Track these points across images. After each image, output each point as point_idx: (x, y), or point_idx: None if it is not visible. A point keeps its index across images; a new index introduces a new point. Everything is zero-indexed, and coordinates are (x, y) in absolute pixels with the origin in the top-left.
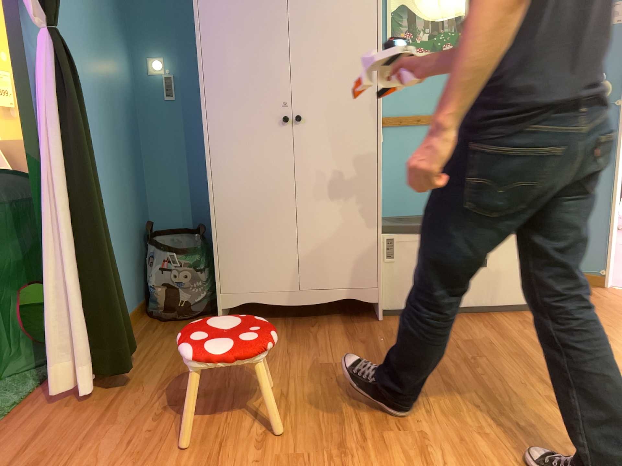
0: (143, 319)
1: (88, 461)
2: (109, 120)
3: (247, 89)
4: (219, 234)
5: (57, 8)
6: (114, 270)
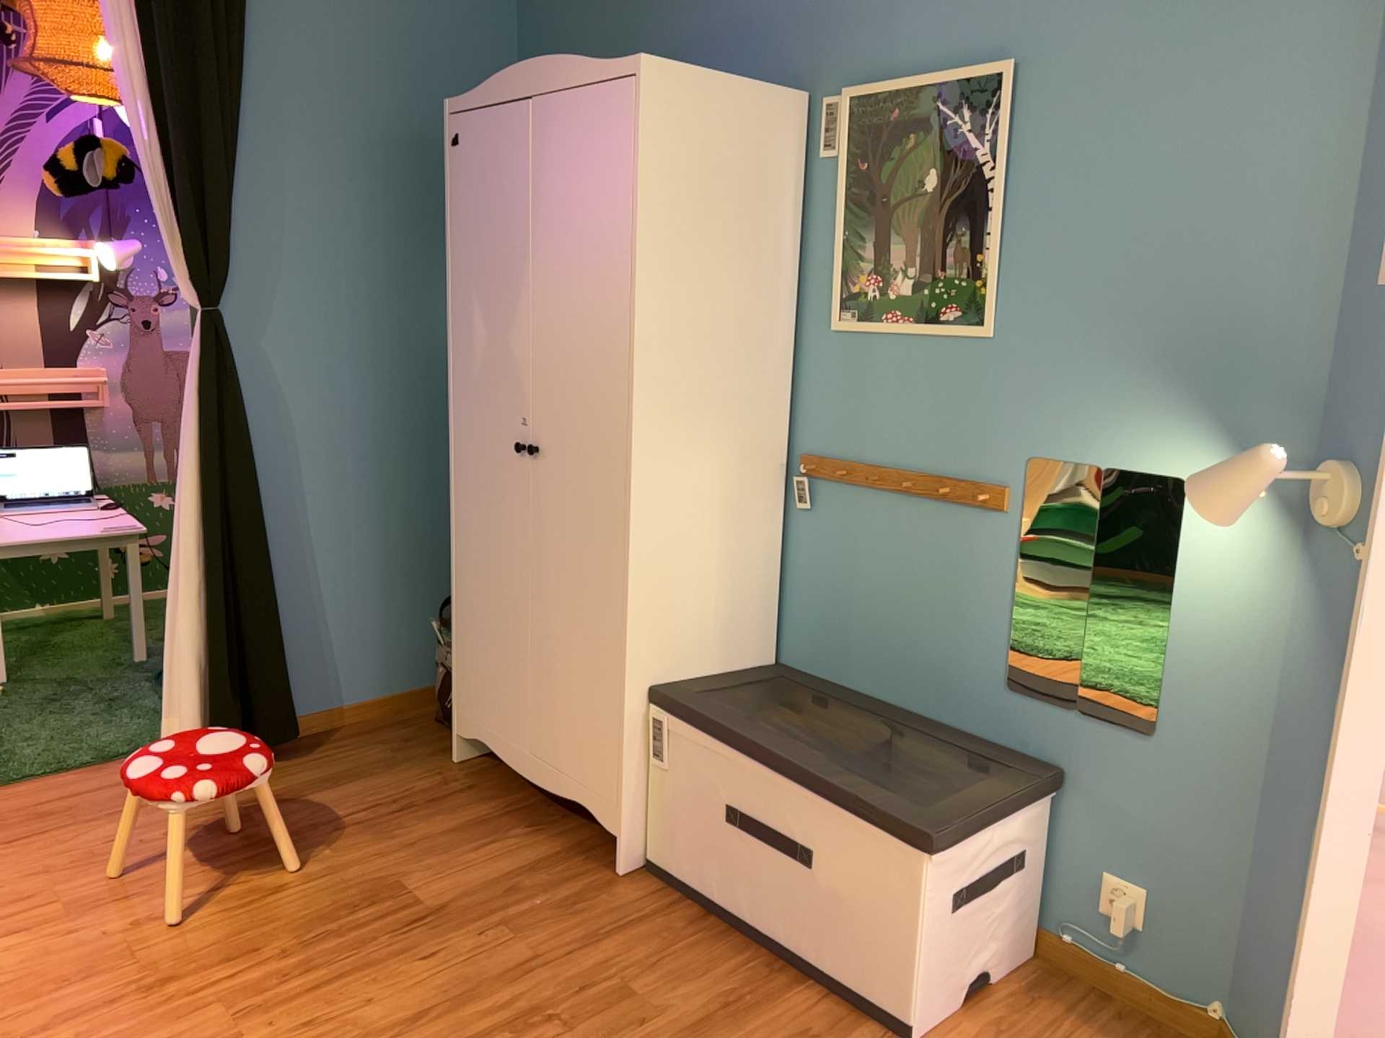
0: (416, 709)
1: (59, 844)
2: (404, 400)
3: (490, 386)
4: (457, 613)
5: (222, 277)
6: (268, 627)
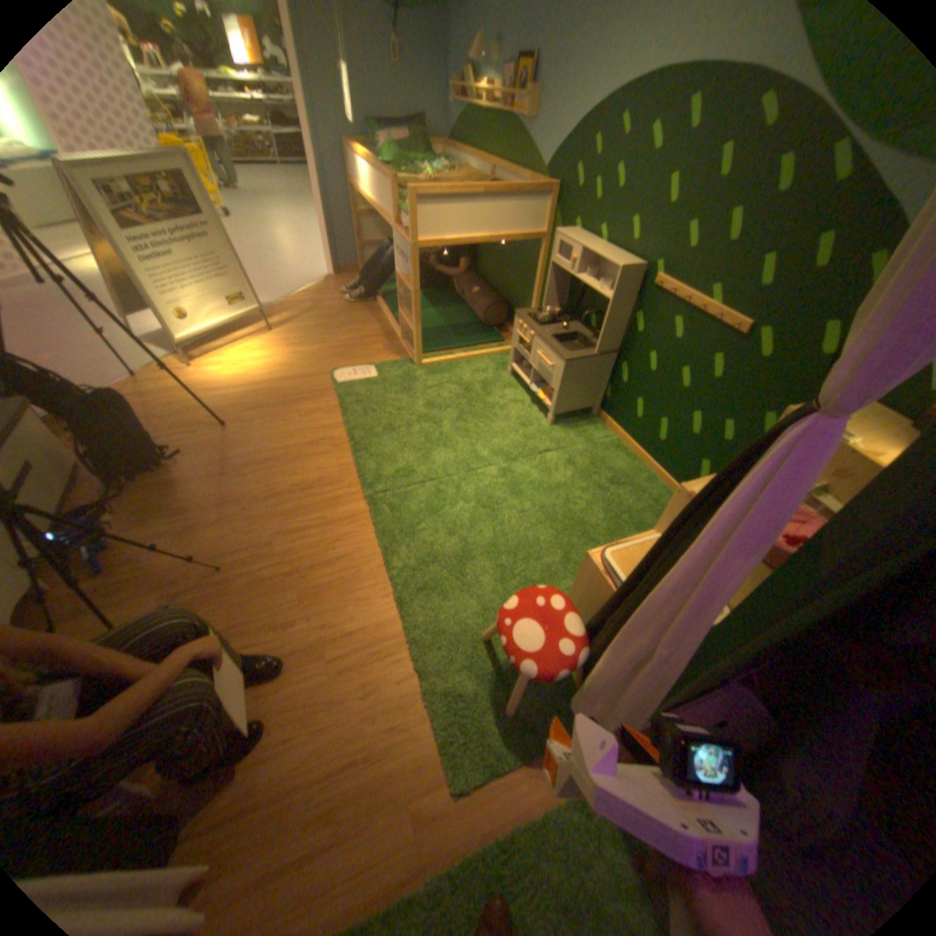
0: None
1: (314, 747)
2: None
3: None
4: None
5: None
6: None
